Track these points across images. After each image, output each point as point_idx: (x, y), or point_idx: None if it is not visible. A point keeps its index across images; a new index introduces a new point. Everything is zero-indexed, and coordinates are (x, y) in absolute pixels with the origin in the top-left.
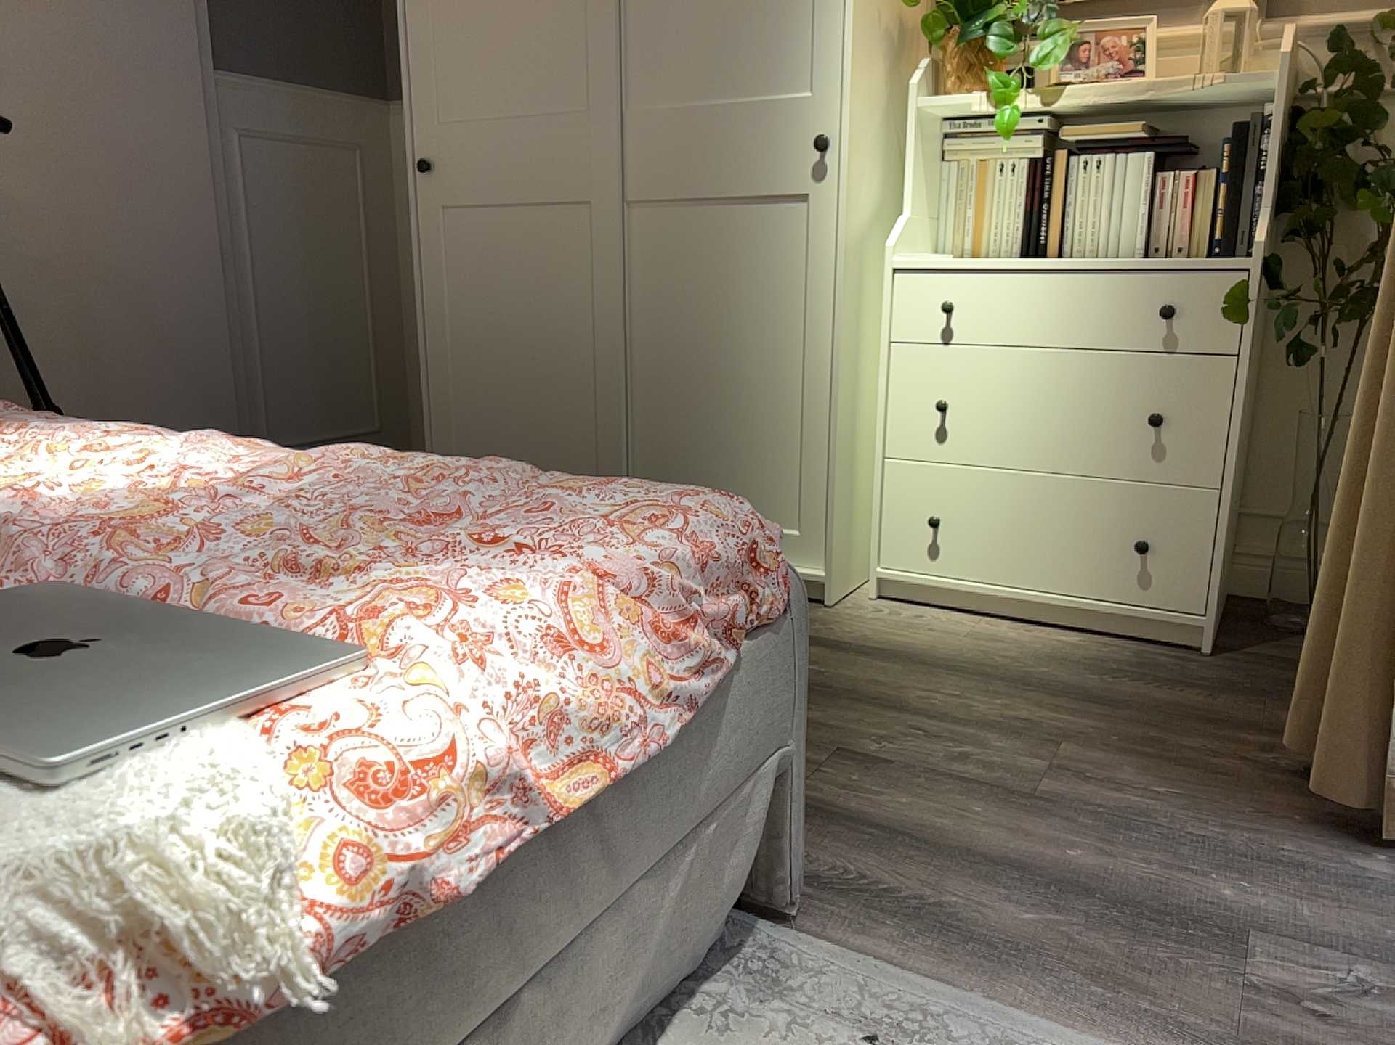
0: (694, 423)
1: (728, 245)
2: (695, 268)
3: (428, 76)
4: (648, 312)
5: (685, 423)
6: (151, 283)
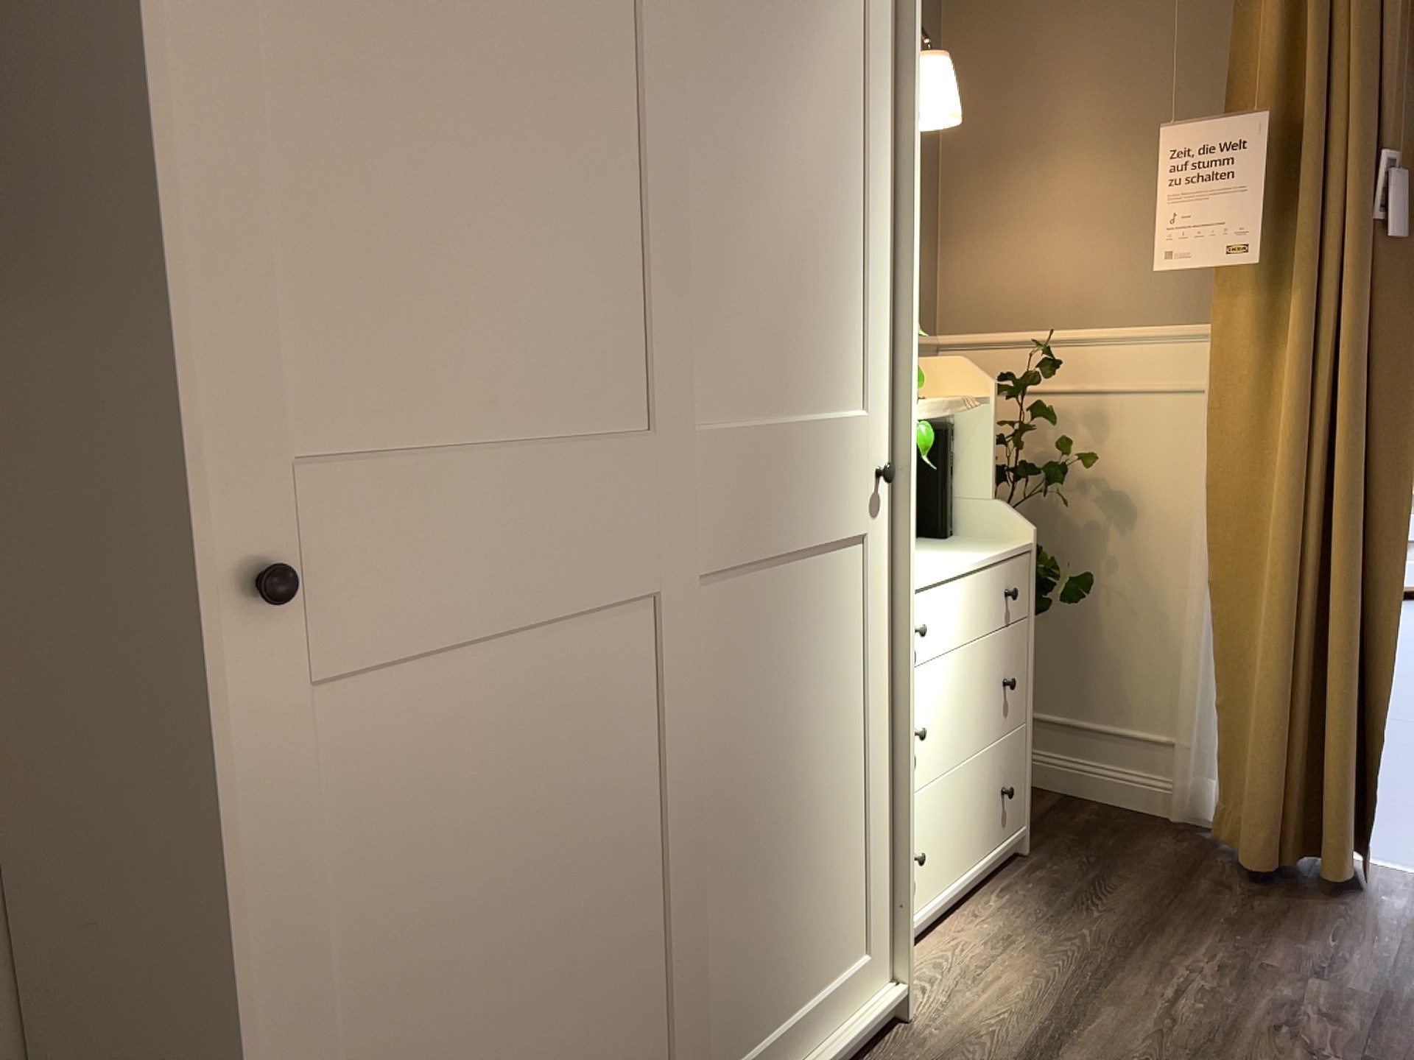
0: (770, 891)
1: (800, 614)
2: (769, 658)
3: (266, 317)
4: (714, 750)
5: (760, 898)
6: None
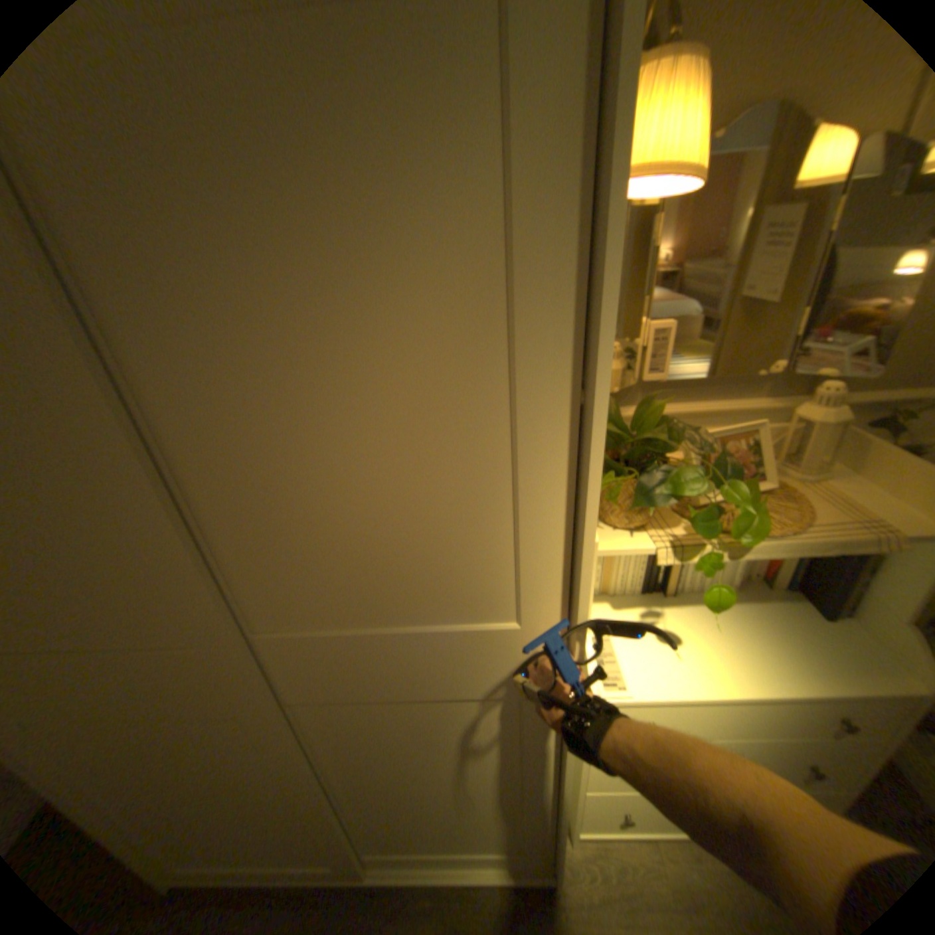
0: (410, 821)
1: (424, 729)
2: (388, 743)
3: None
4: (339, 769)
5: (400, 821)
6: None
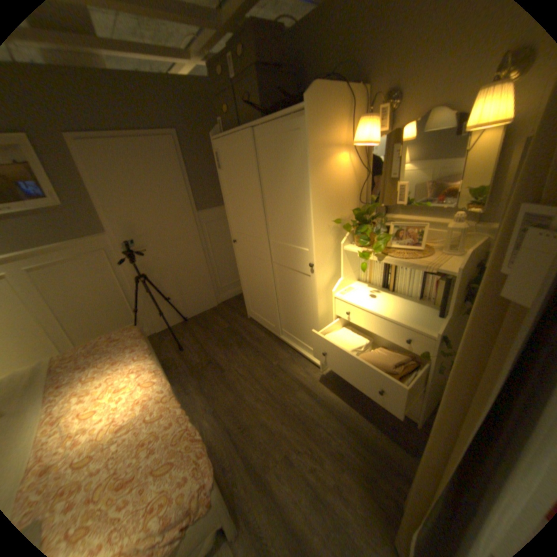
0: (291, 317)
1: (294, 280)
2: (288, 283)
3: (231, 221)
4: (280, 289)
5: (289, 316)
6: (186, 264)
